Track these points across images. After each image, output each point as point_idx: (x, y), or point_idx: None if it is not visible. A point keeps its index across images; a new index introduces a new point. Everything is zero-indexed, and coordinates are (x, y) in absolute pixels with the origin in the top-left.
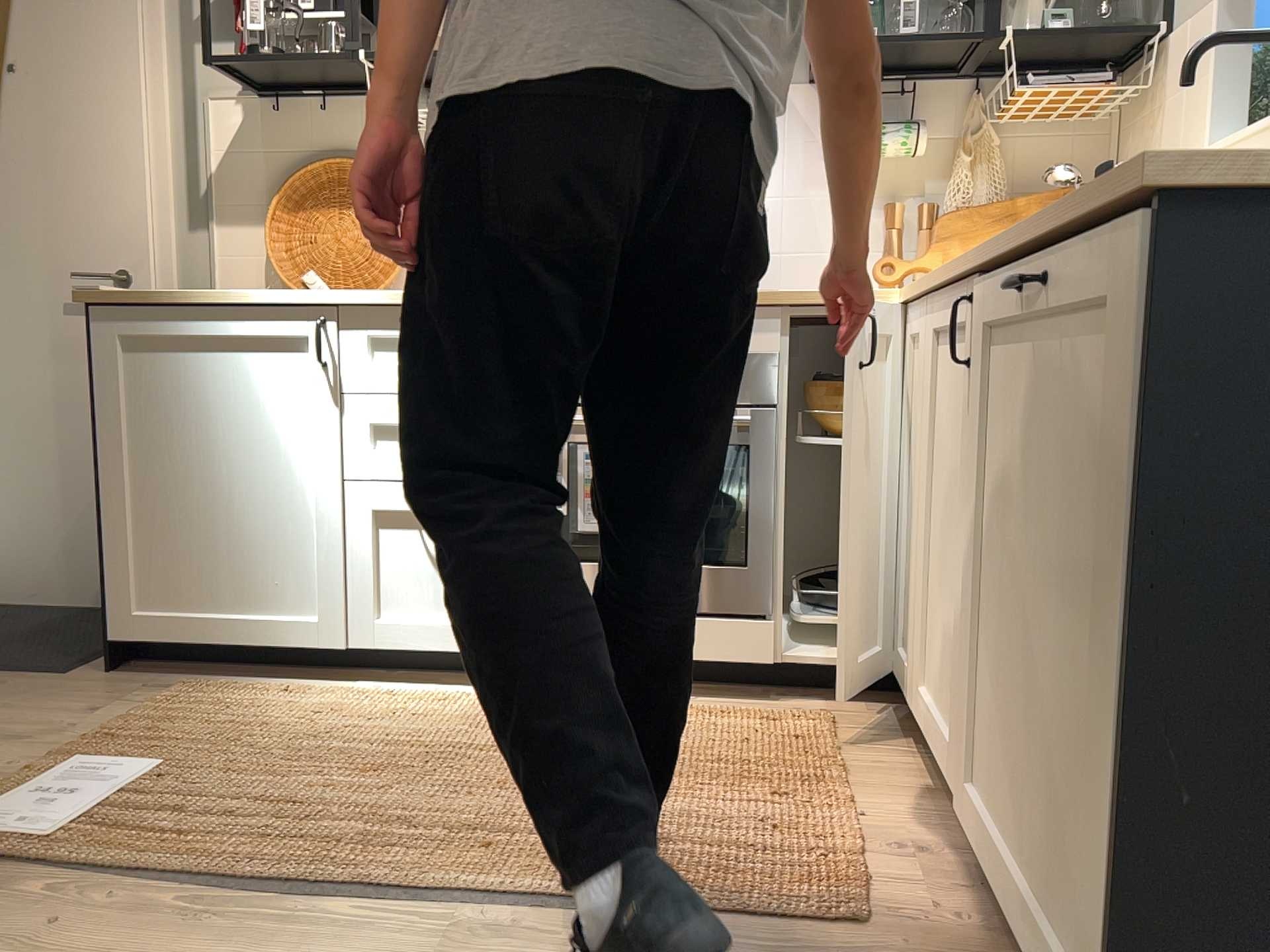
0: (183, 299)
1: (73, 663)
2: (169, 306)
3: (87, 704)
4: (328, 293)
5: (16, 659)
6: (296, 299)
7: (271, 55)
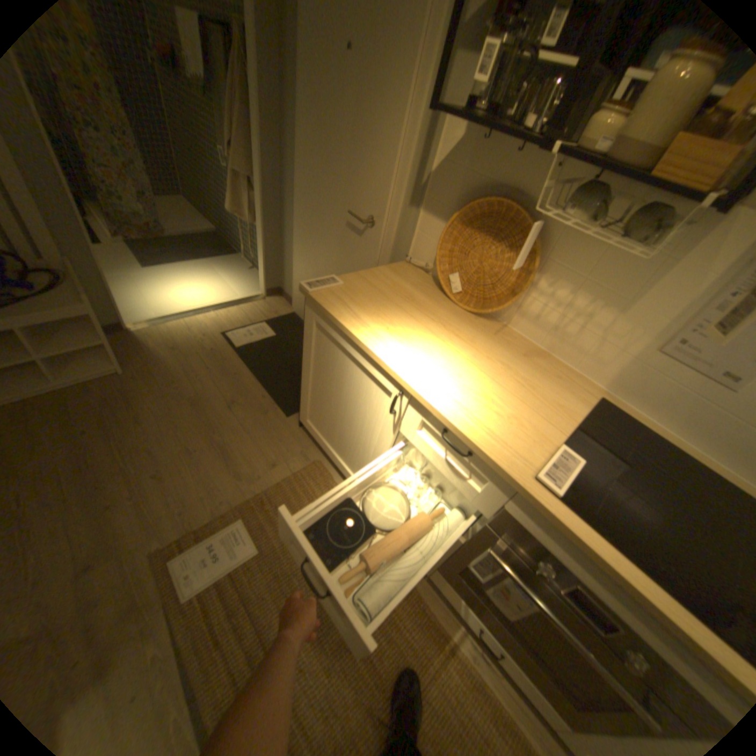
0: (342, 326)
1: (296, 407)
2: (336, 324)
3: (277, 454)
4: (410, 383)
5: (283, 390)
6: (392, 373)
7: (487, 109)
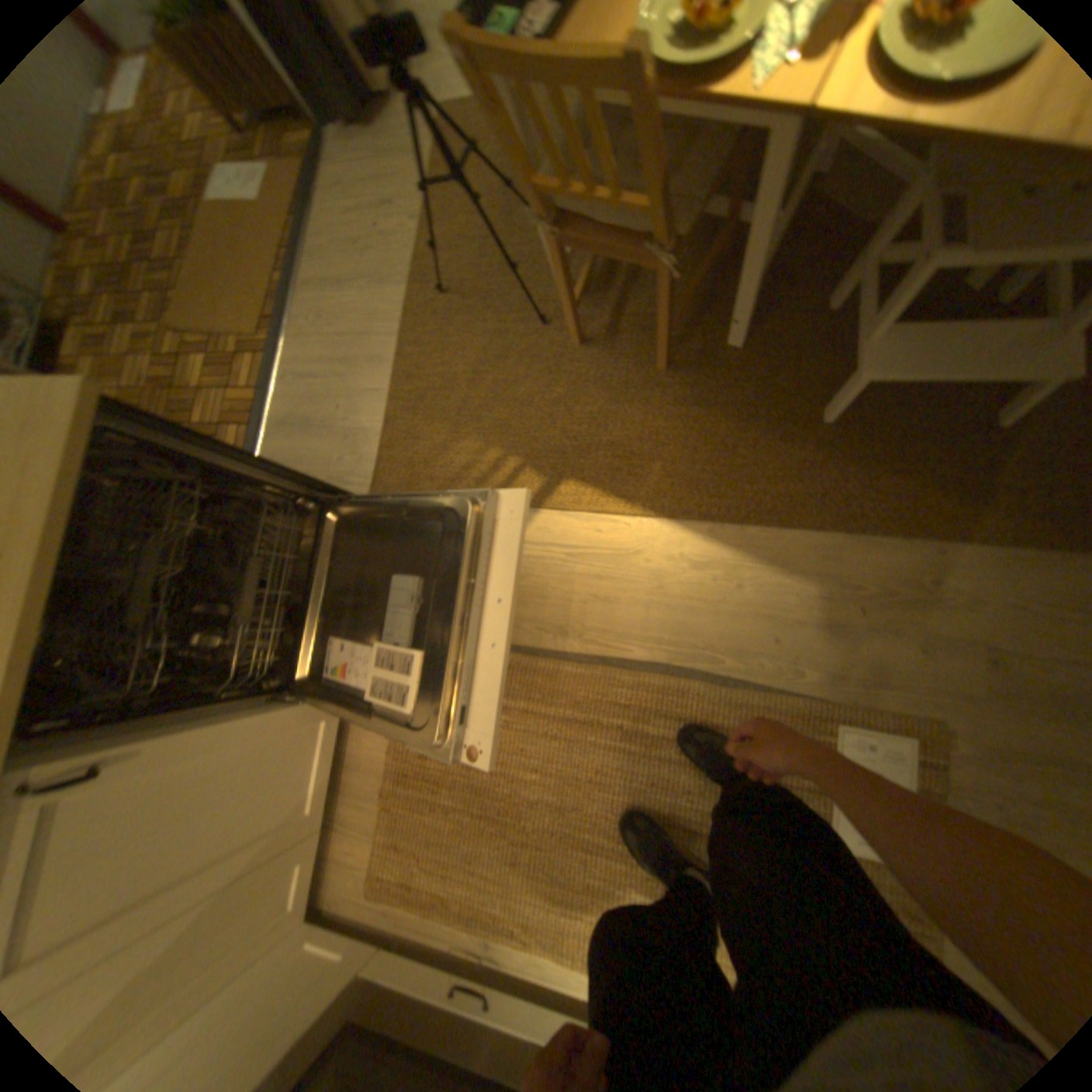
0: None
1: None
2: None
3: None
4: None
5: None
6: None
7: None
